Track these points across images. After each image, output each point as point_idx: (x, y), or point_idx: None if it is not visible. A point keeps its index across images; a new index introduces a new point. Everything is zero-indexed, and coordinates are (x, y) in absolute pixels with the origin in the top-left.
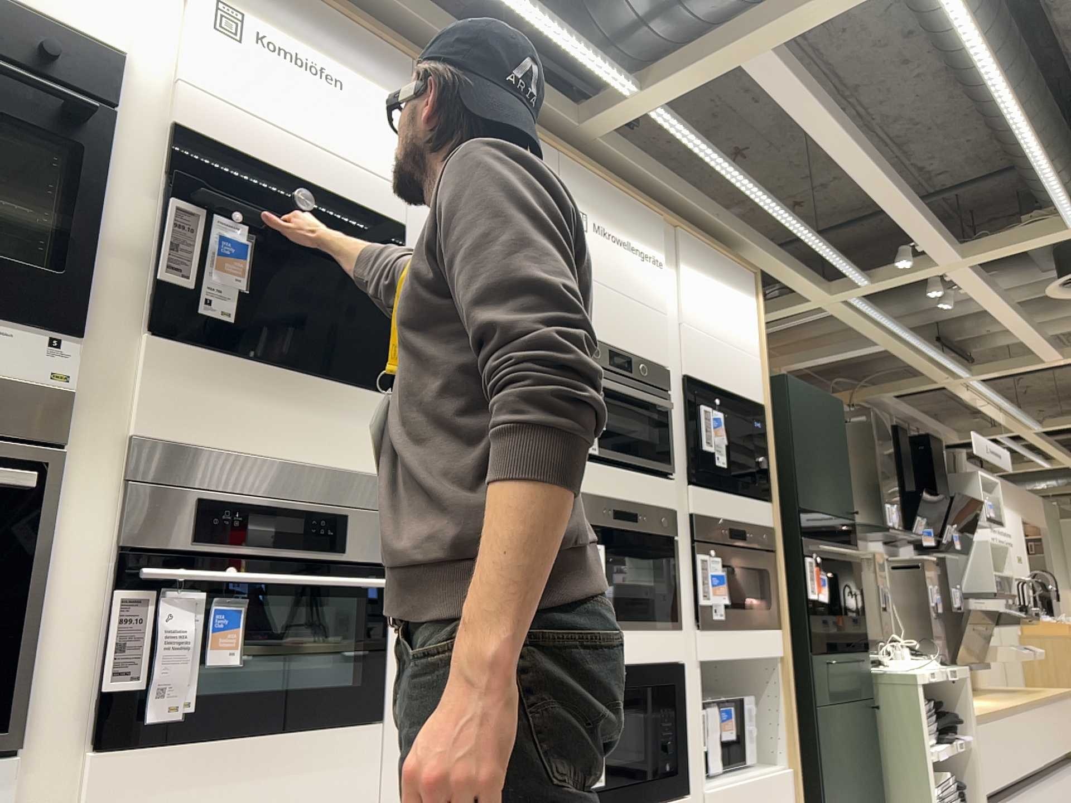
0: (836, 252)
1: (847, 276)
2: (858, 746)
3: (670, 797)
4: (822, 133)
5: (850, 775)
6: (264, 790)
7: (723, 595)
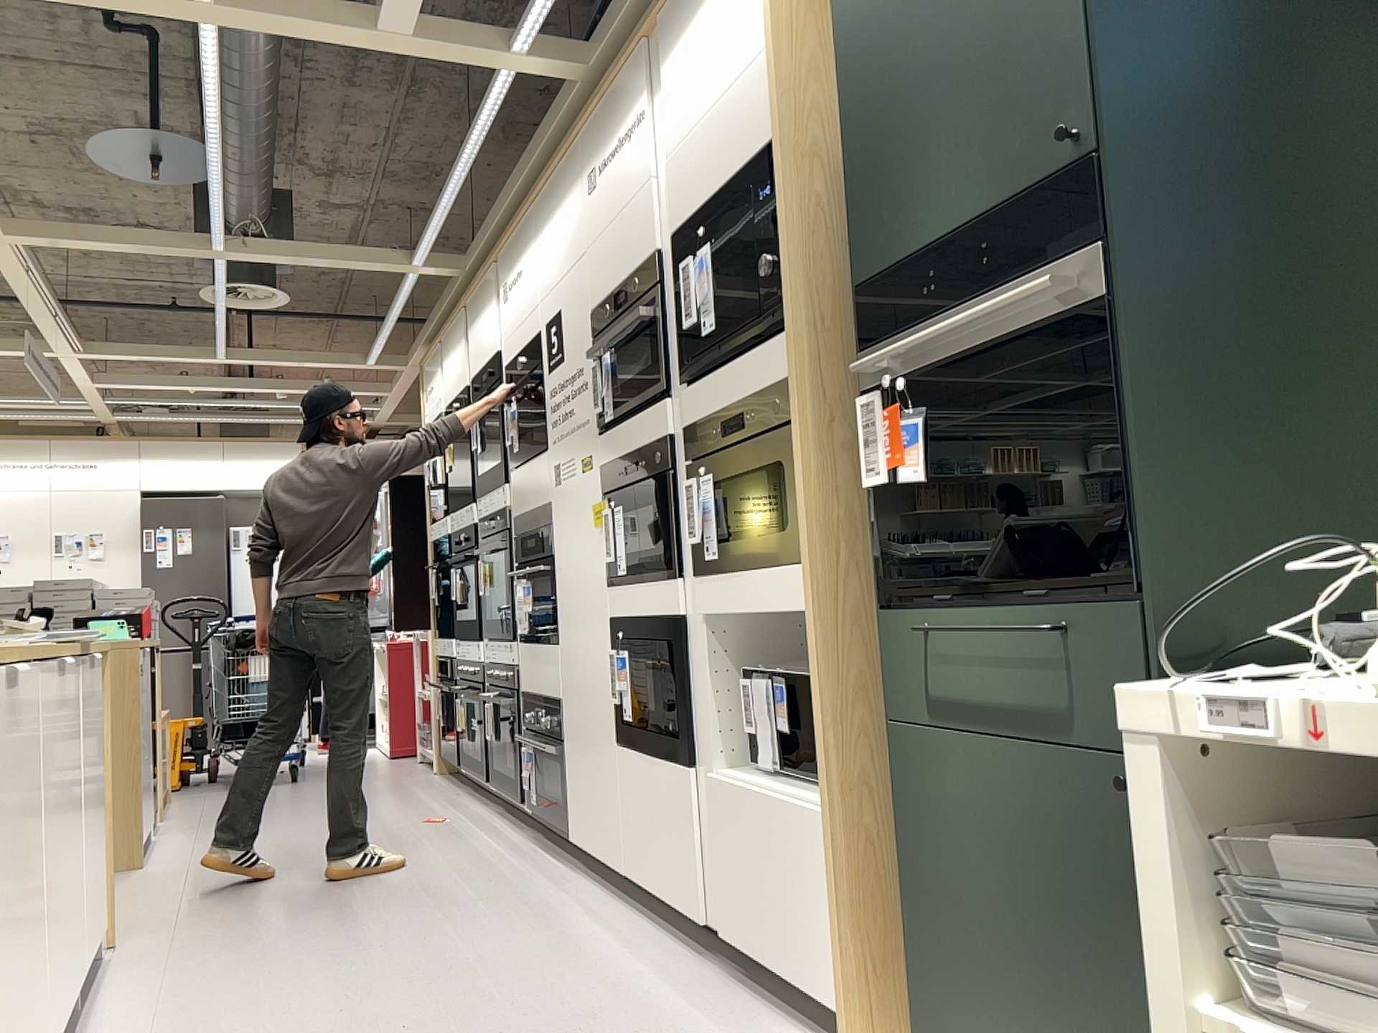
0: None
1: None
2: (1075, 876)
3: (676, 760)
4: None
5: (1019, 927)
6: (539, 669)
7: (707, 527)
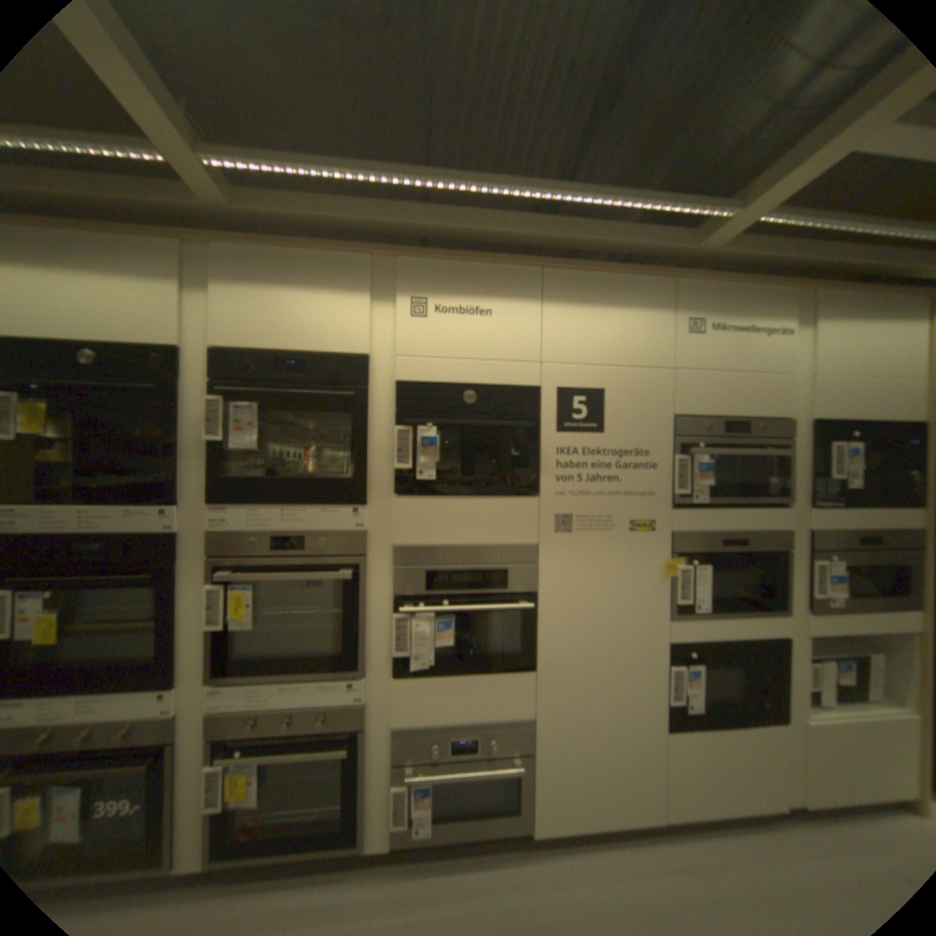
0: None
1: None
2: None
3: (767, 725)
4: None
5: None
6: (471, 699)
7: (843, 591)
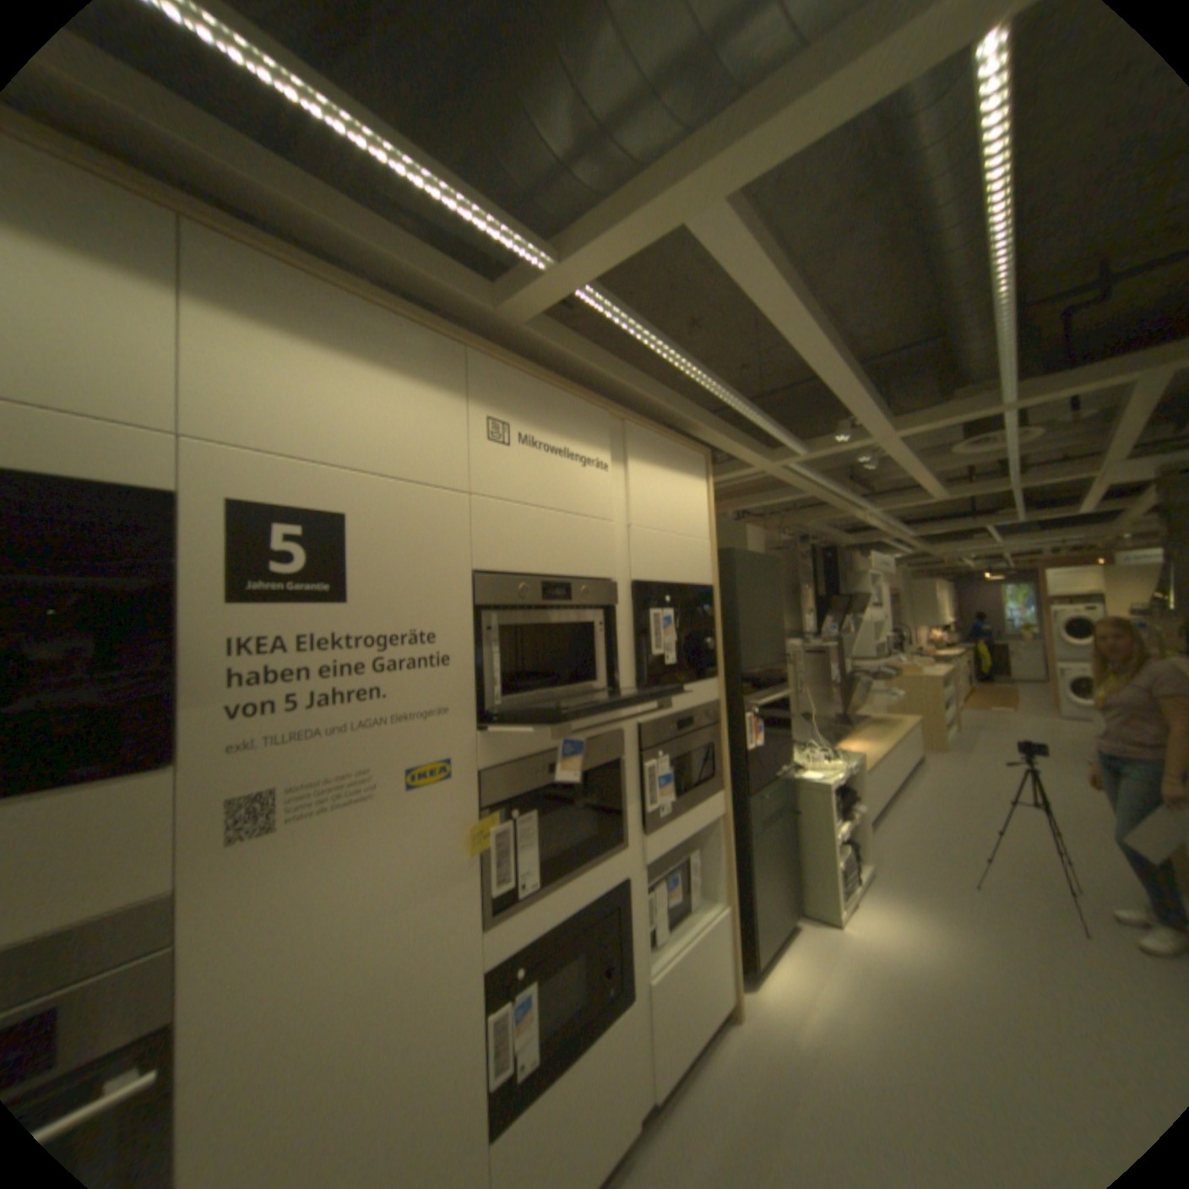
0: (783, 430)
1: (791, 448)
2: (783, 852)
3: (612, 1021)
4: (784, 315)
5: (776, 881)
6: None
7: (669, 794)
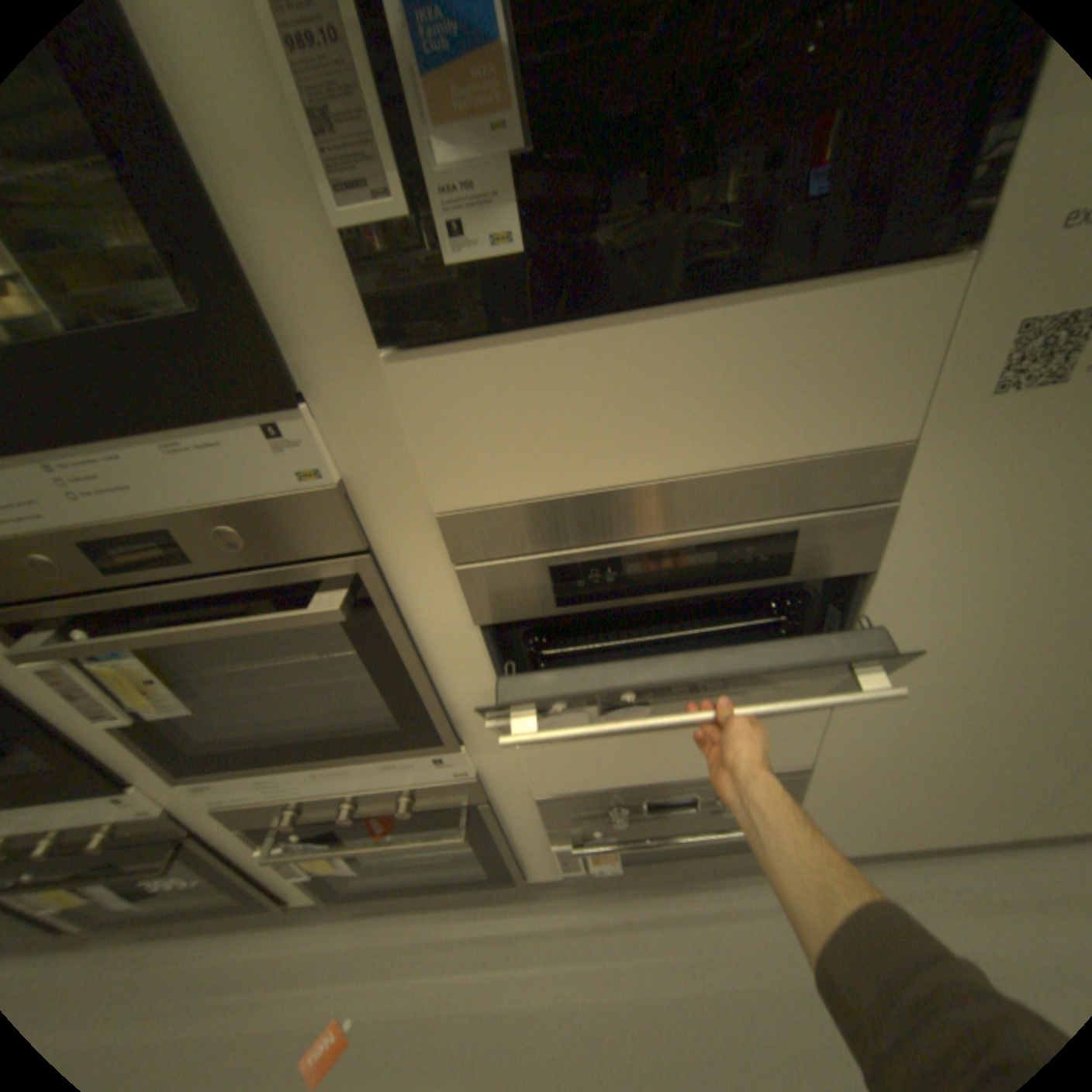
0: None
1: None
2: None
3: None
4: None
5: None
6: (685, 756)
7: None
